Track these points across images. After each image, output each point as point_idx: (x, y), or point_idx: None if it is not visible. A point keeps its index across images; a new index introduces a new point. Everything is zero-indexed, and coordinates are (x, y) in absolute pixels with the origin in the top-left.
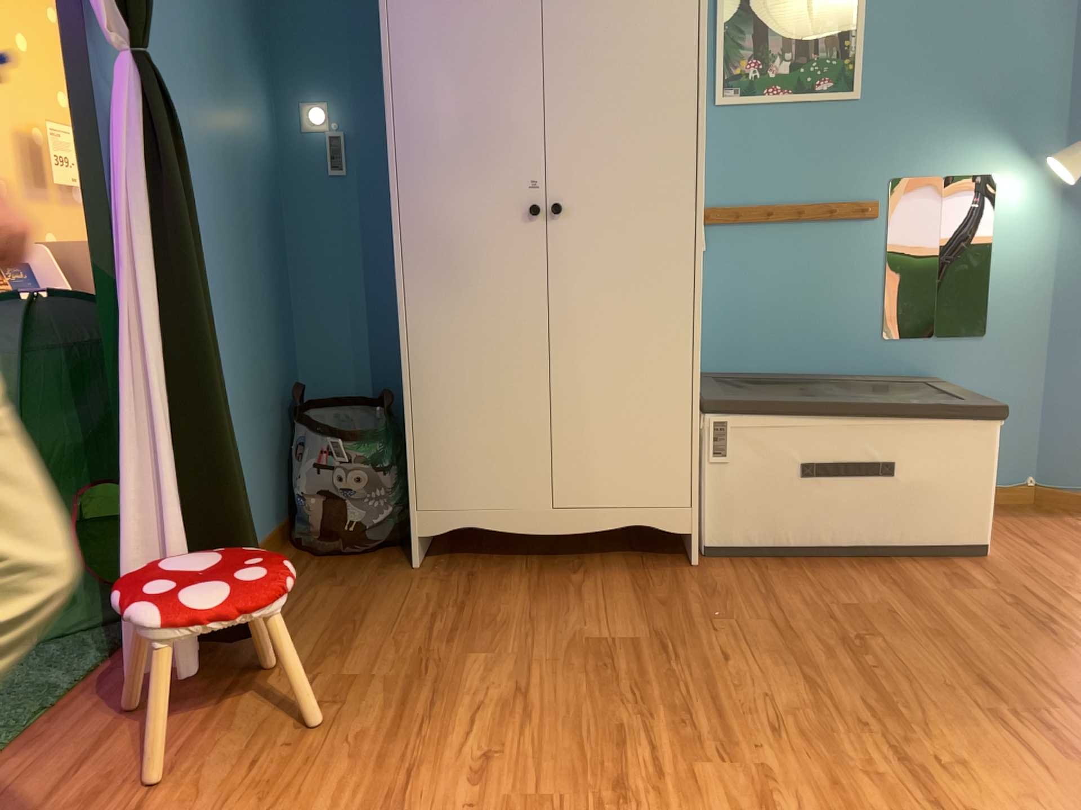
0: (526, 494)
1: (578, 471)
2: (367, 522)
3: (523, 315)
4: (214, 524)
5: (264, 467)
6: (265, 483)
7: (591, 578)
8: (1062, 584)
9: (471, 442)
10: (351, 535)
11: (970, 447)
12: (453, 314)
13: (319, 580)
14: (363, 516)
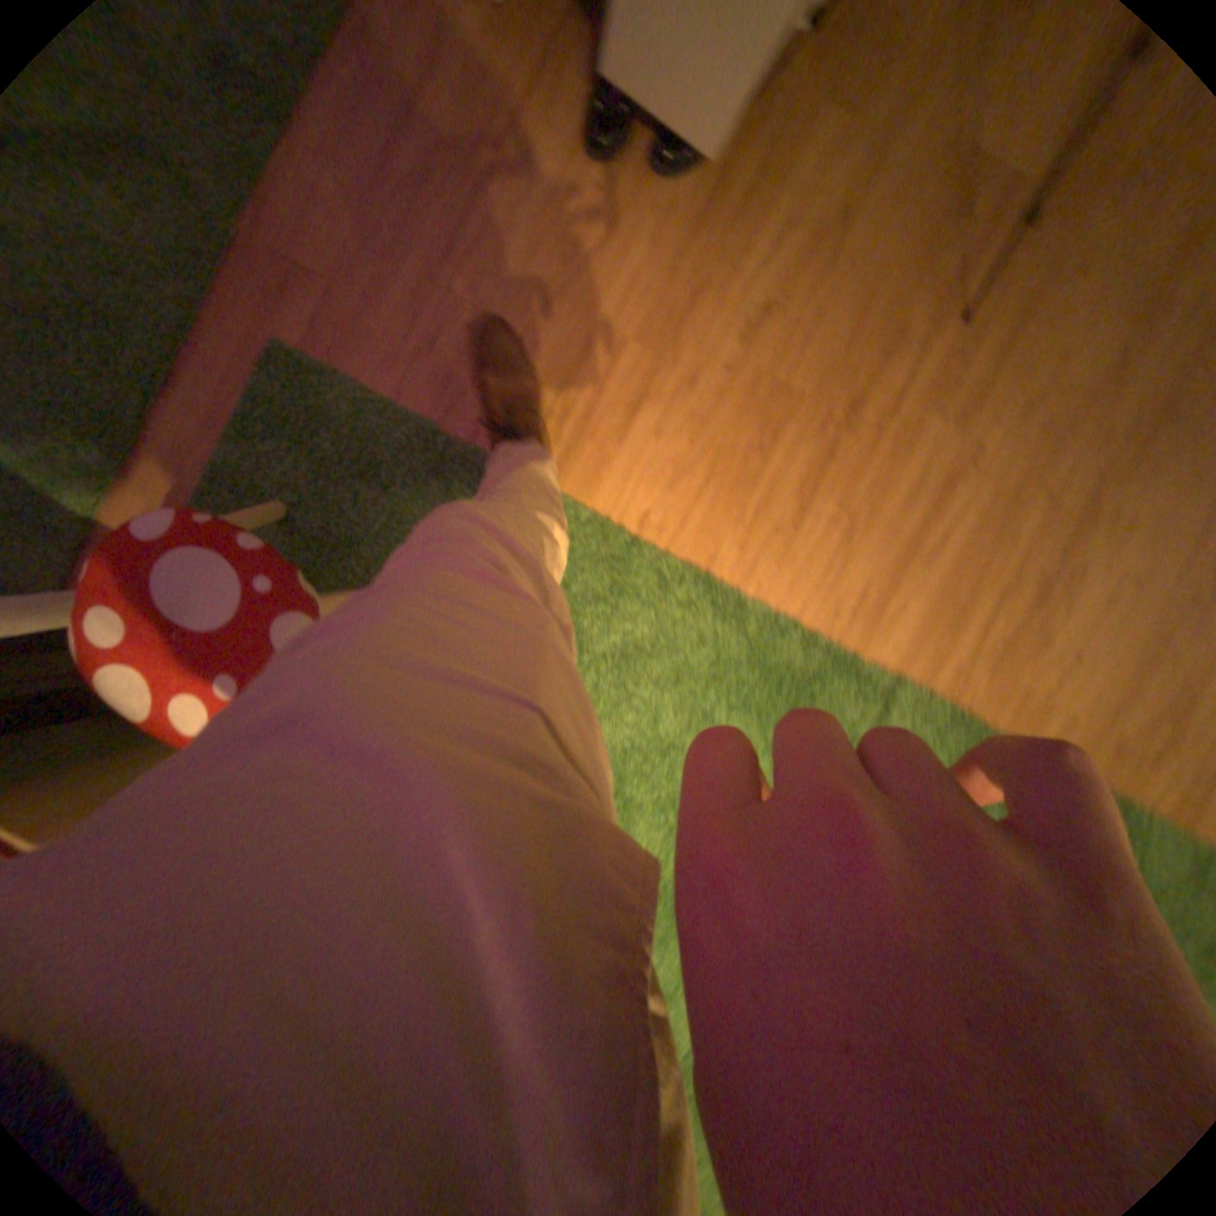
0: None
1: None
2: None
3: None
4: None
5: None
6: None
7: None
8: None
9: None
10: None
11: None
12: None
13: None
14: None
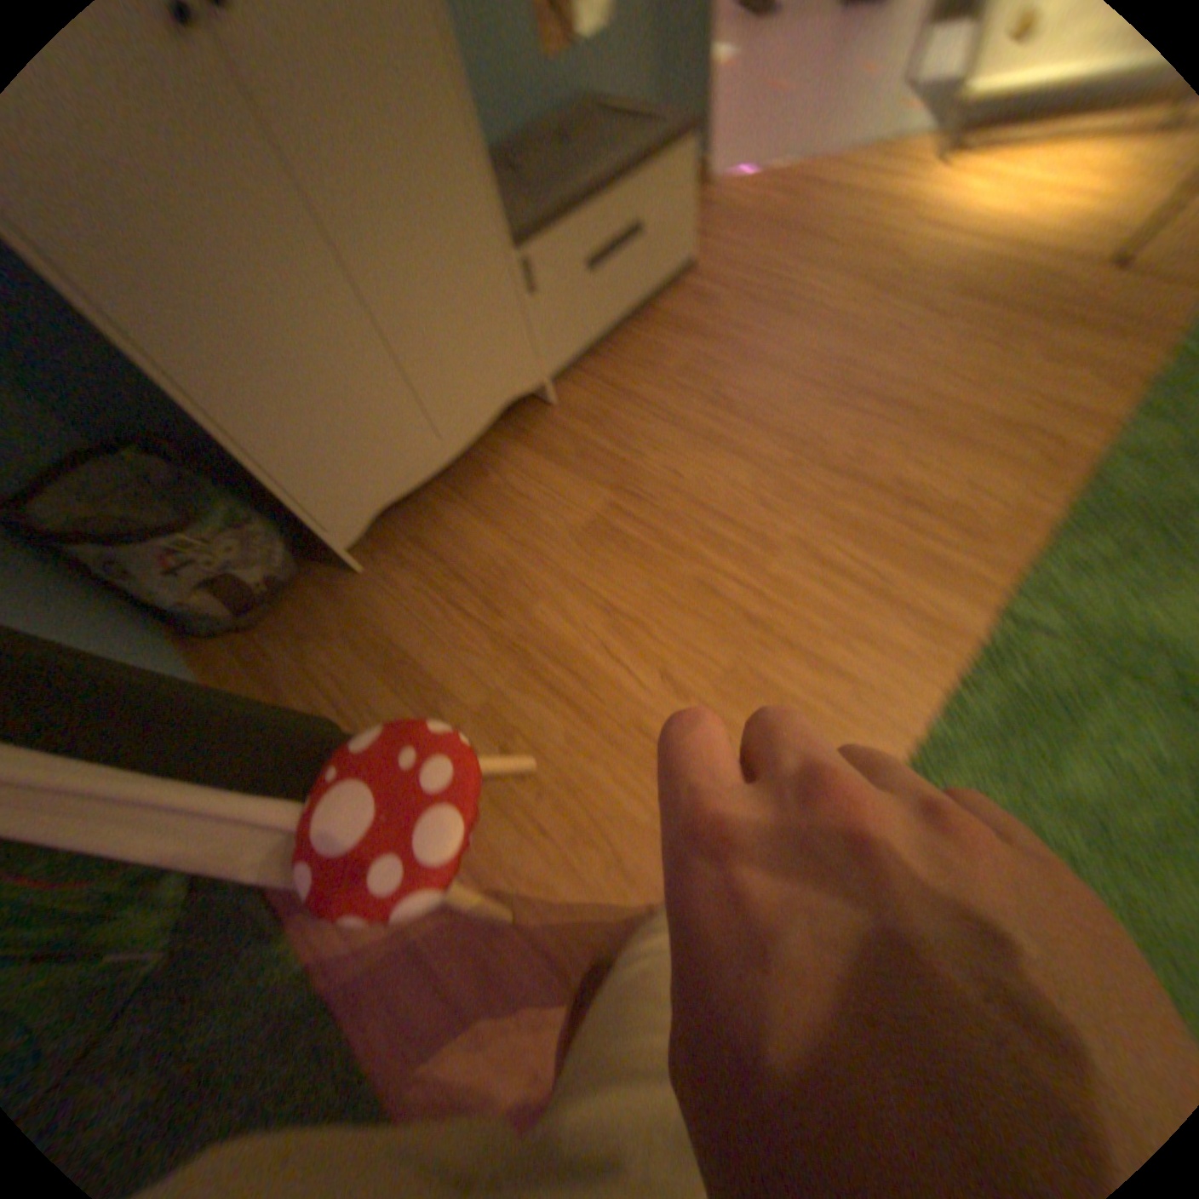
0: (408, 440)
1: (431, 386)
2: (269, 567)
3: (254, 229)
4: (269, 745)
5: (97, 616)
6: (119, 625)
7: (500, 466)
8: (747, 258)
9: (331, 431)
10: (267, 588)
11: (677, 166)
12: (190, 288)
13: (300, 646)
14: (258, 566)
